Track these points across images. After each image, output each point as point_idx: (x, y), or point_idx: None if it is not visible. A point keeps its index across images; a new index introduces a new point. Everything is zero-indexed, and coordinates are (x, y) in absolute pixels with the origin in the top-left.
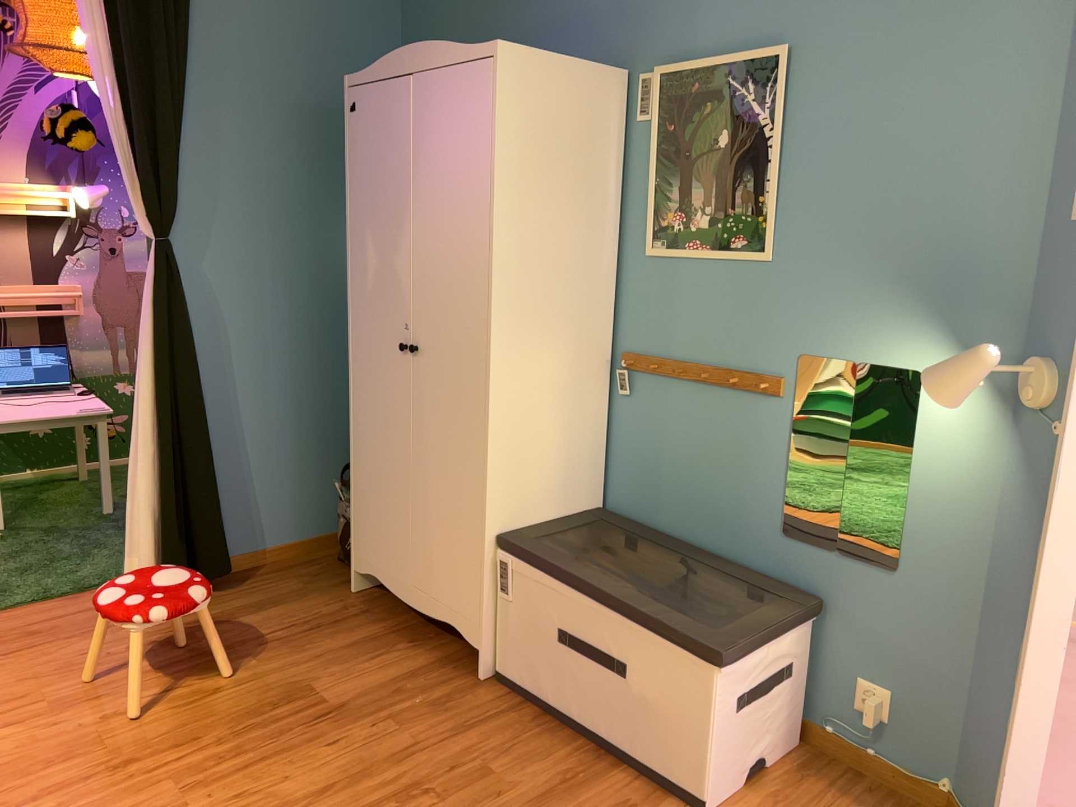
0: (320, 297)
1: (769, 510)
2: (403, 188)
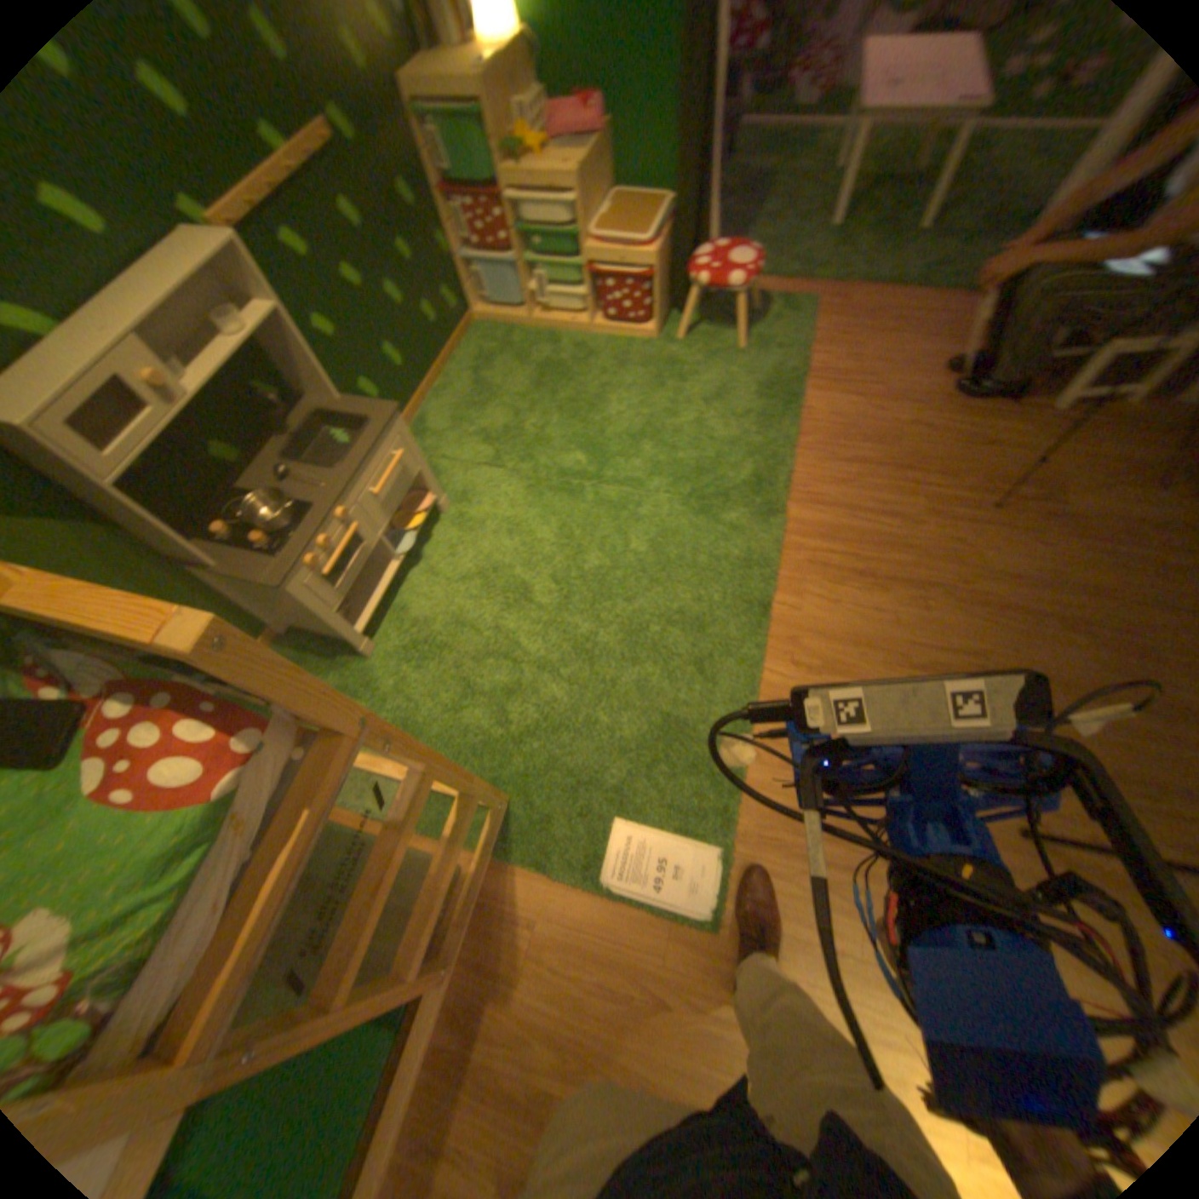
0: None
1: None
2: None
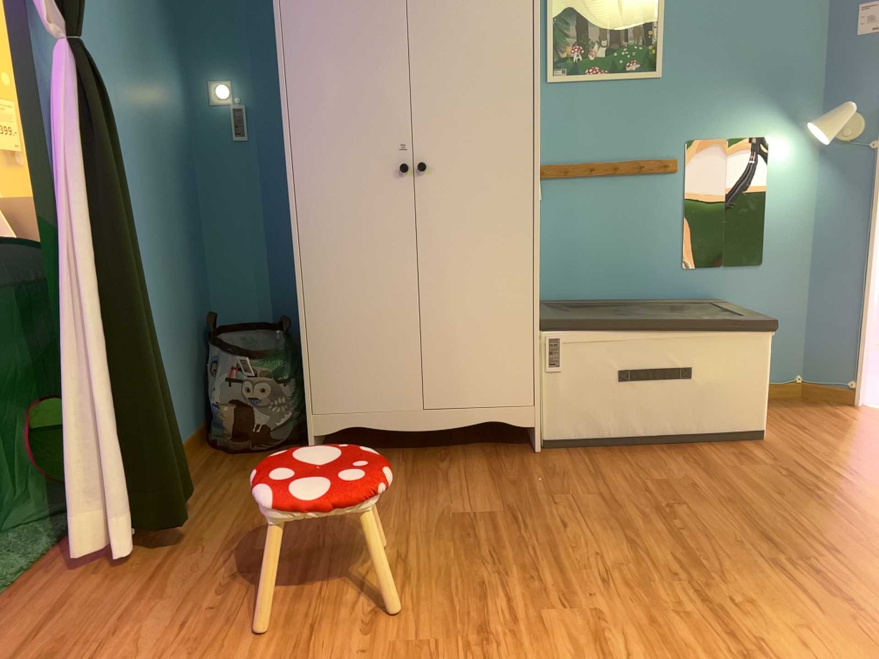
0: (155, 154)
1: (671, 255)
2: (389, 3)
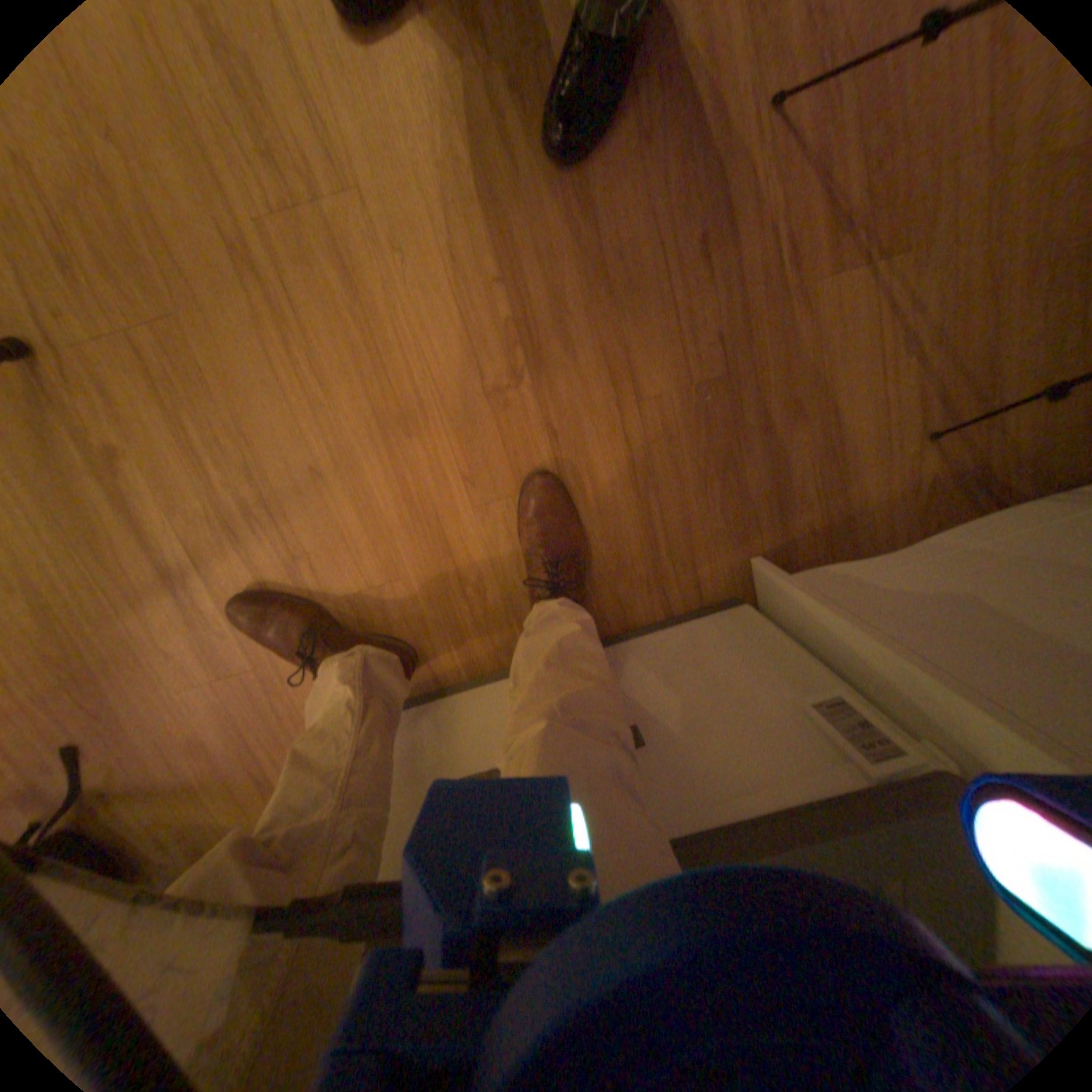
0: None
1: None
2: None
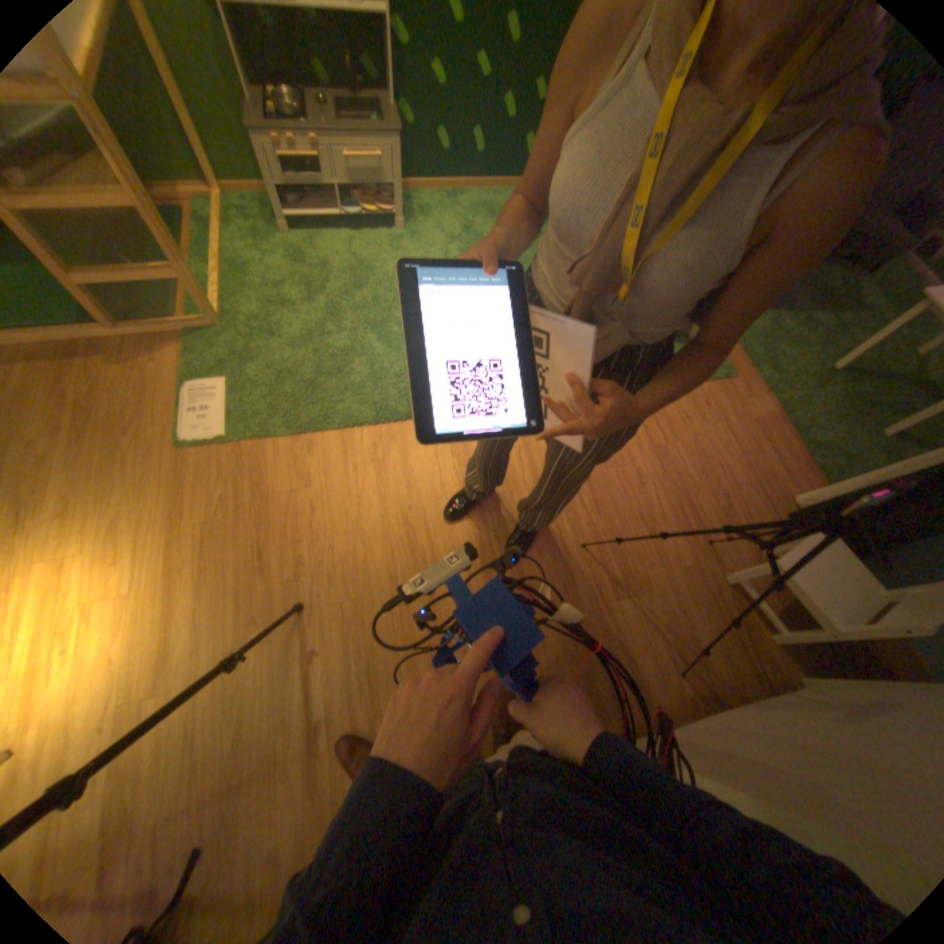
0: None
1: None
2: None
